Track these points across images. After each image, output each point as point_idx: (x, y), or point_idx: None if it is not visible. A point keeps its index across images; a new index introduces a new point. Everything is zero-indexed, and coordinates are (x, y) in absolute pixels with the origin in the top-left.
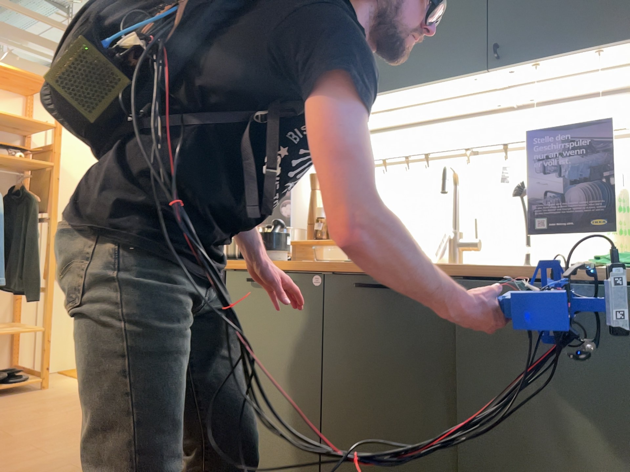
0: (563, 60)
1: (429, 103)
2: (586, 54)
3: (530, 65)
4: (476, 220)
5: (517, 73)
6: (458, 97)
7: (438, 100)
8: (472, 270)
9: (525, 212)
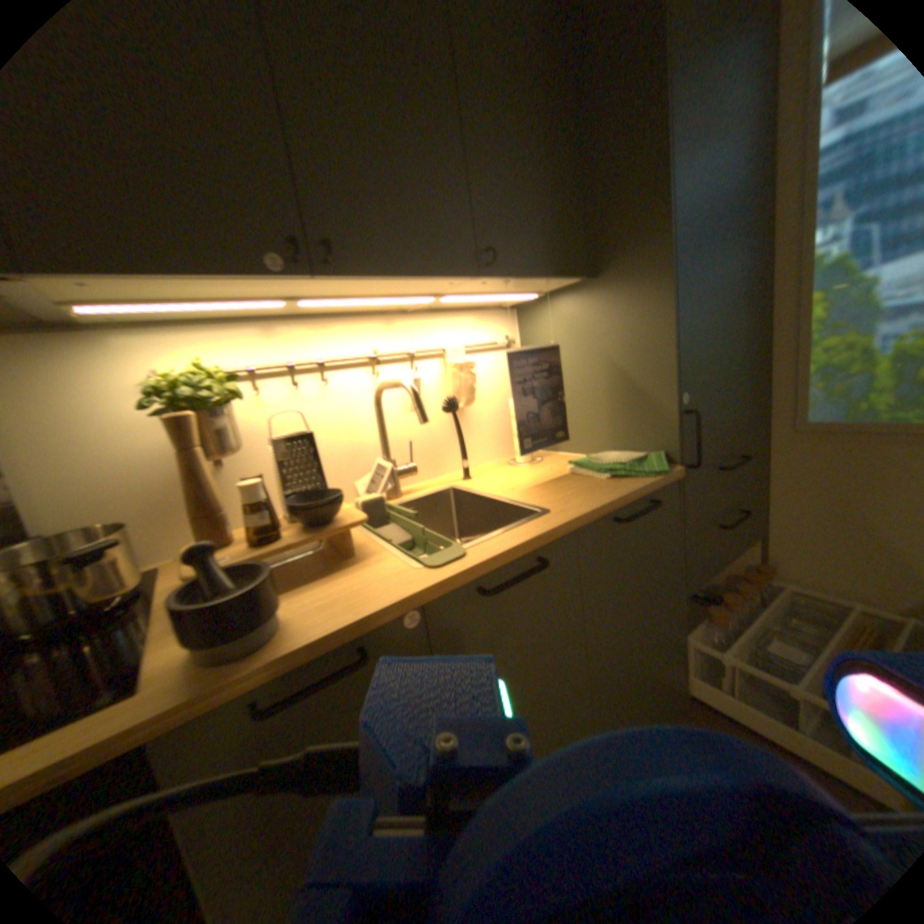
0: (520, 280)
1: (356, 296)
2: (539, 279)
3: (502, 278)
4: (409, 442)
5: (481, 282)
6: (394, 295)
7: (369, 294)
8: (585, 517)
9: (456, 426)
